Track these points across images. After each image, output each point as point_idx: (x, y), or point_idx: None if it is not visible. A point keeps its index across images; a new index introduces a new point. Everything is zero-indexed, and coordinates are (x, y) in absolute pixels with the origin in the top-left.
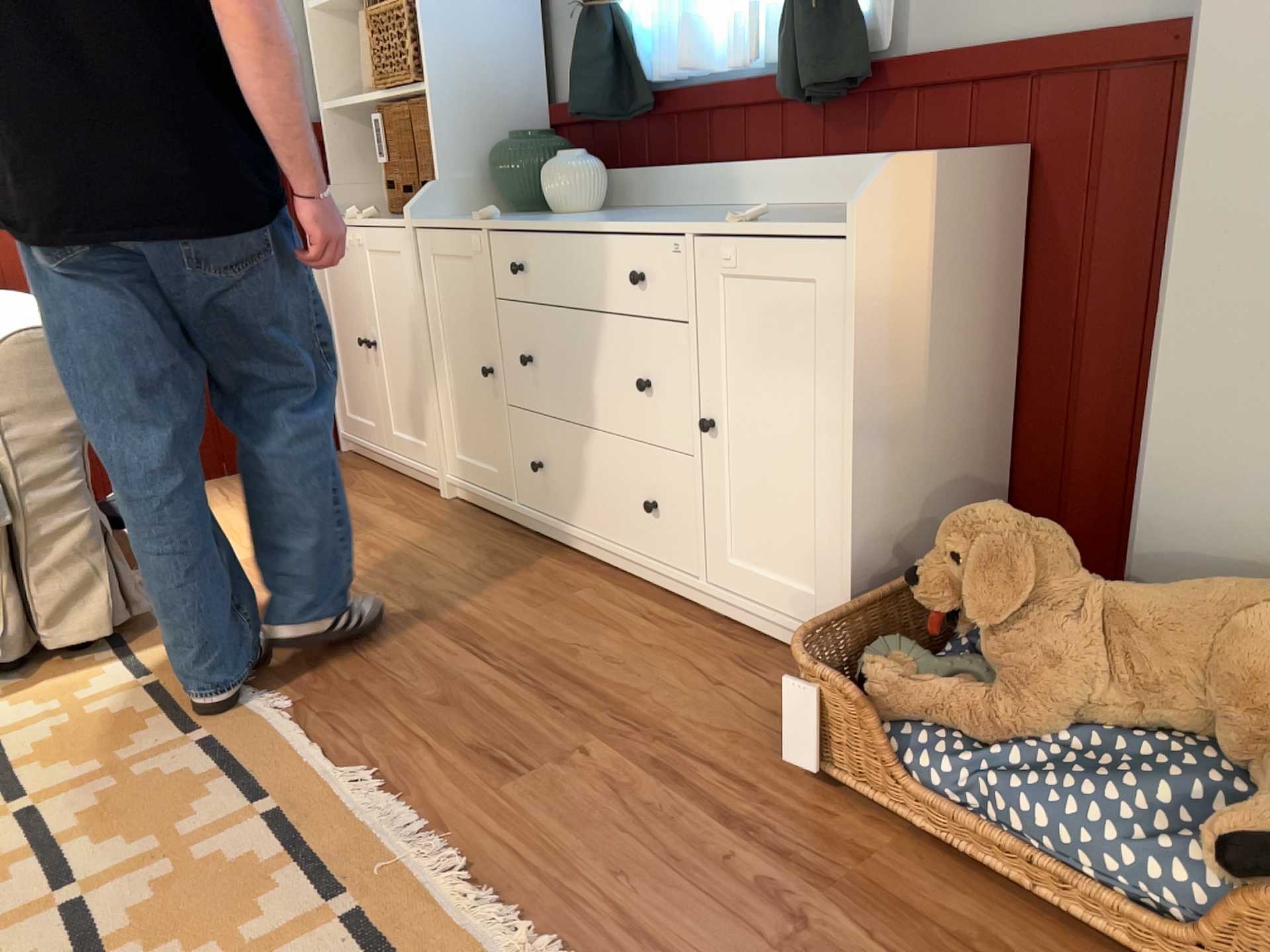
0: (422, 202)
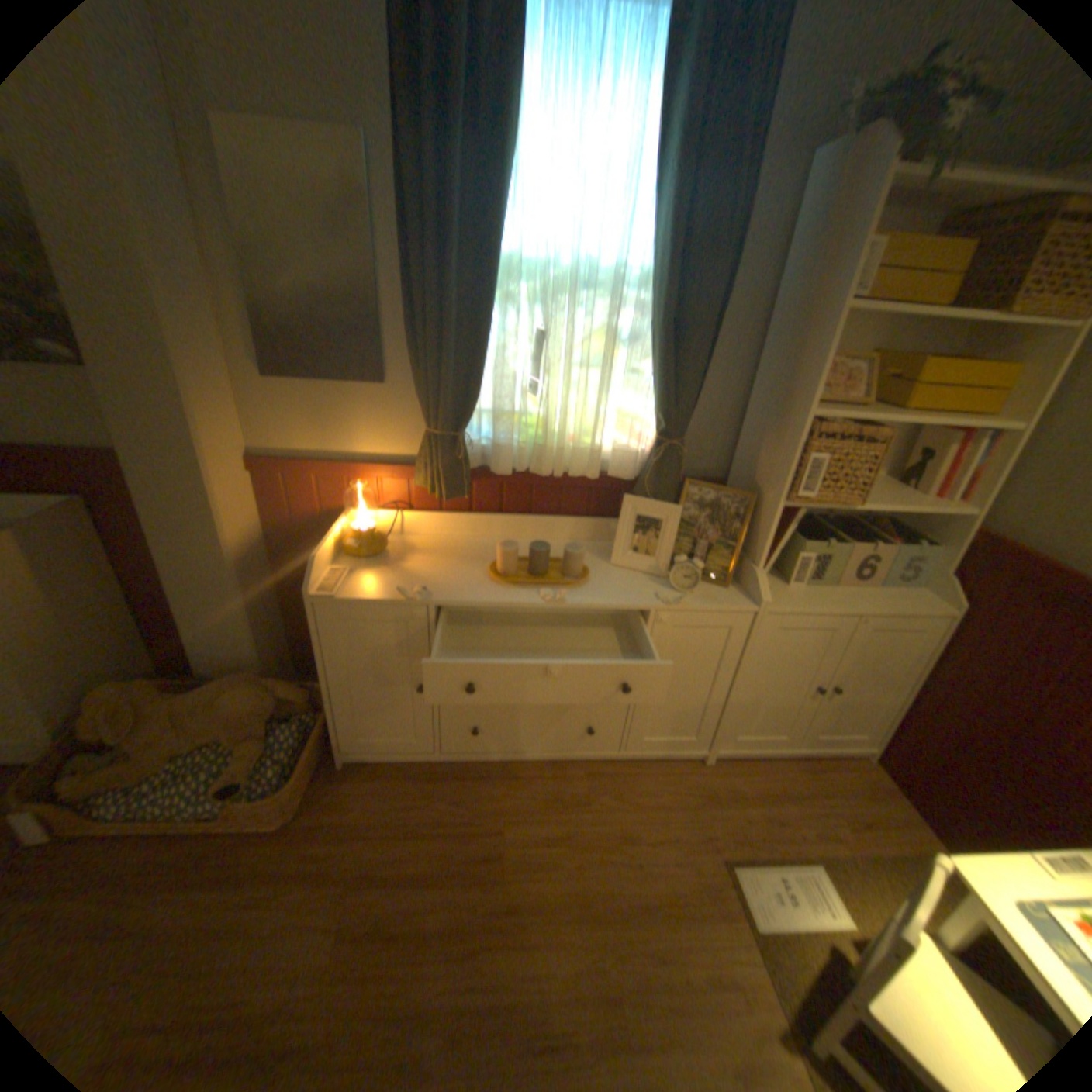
0: None
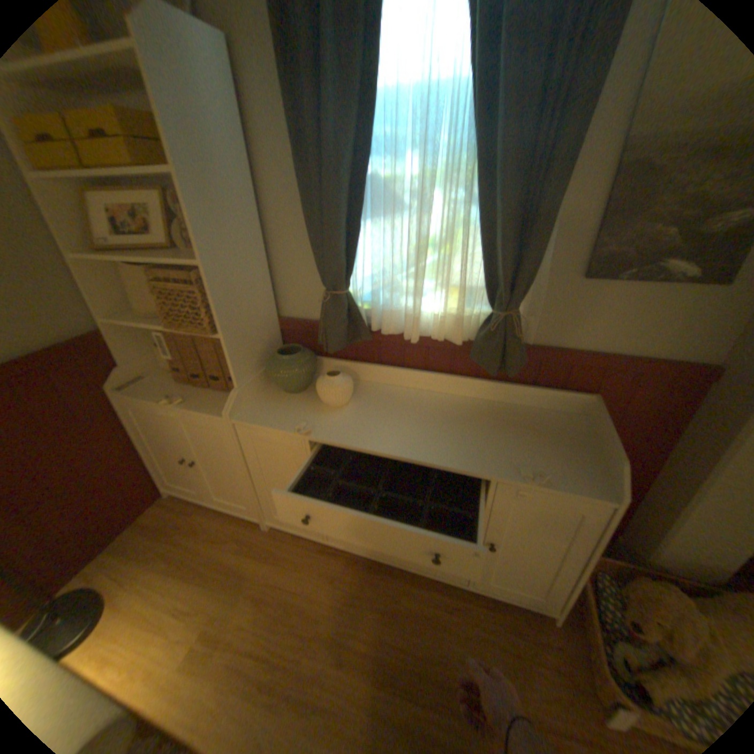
0: (234, 405)
